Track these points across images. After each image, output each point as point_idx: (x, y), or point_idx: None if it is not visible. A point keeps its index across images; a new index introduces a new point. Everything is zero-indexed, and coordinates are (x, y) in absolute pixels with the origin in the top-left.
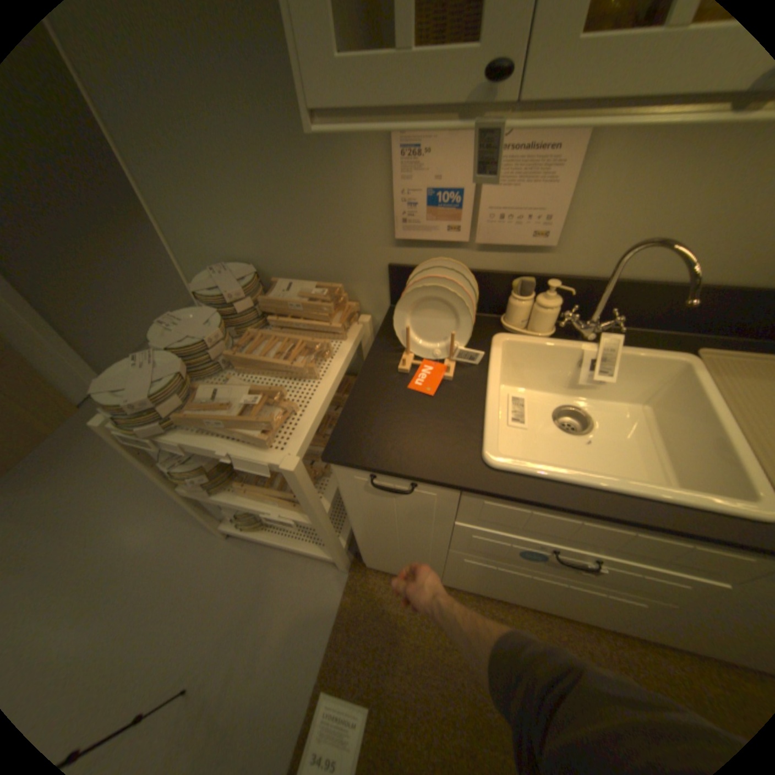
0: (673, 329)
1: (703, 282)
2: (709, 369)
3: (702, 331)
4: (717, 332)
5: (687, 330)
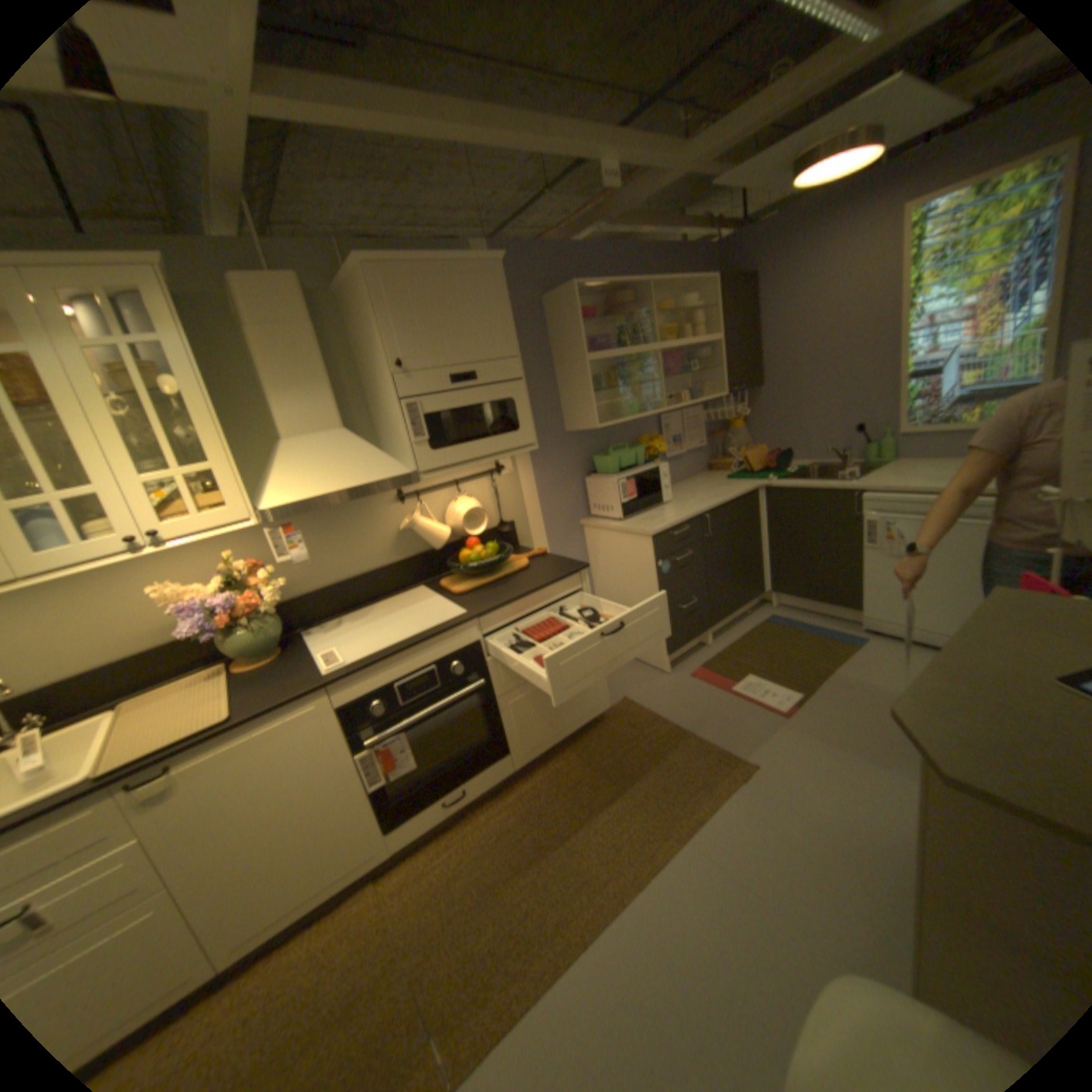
0: (109, 701)
1: (91, 667)
2: (116, 714)
3: (132, 691)
4: (143, 687)
5: (120, 696)
